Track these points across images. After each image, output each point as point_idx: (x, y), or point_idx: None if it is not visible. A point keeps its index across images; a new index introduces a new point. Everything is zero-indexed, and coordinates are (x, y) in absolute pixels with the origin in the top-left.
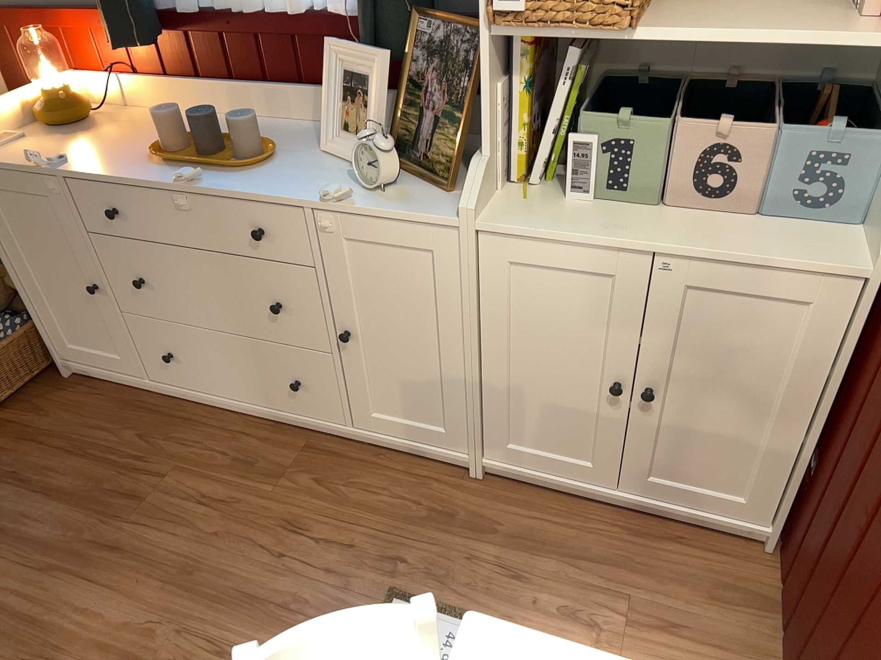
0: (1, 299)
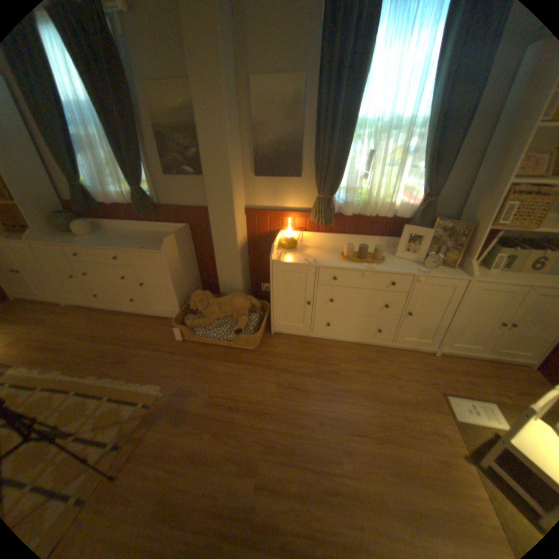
0: (248, 307)
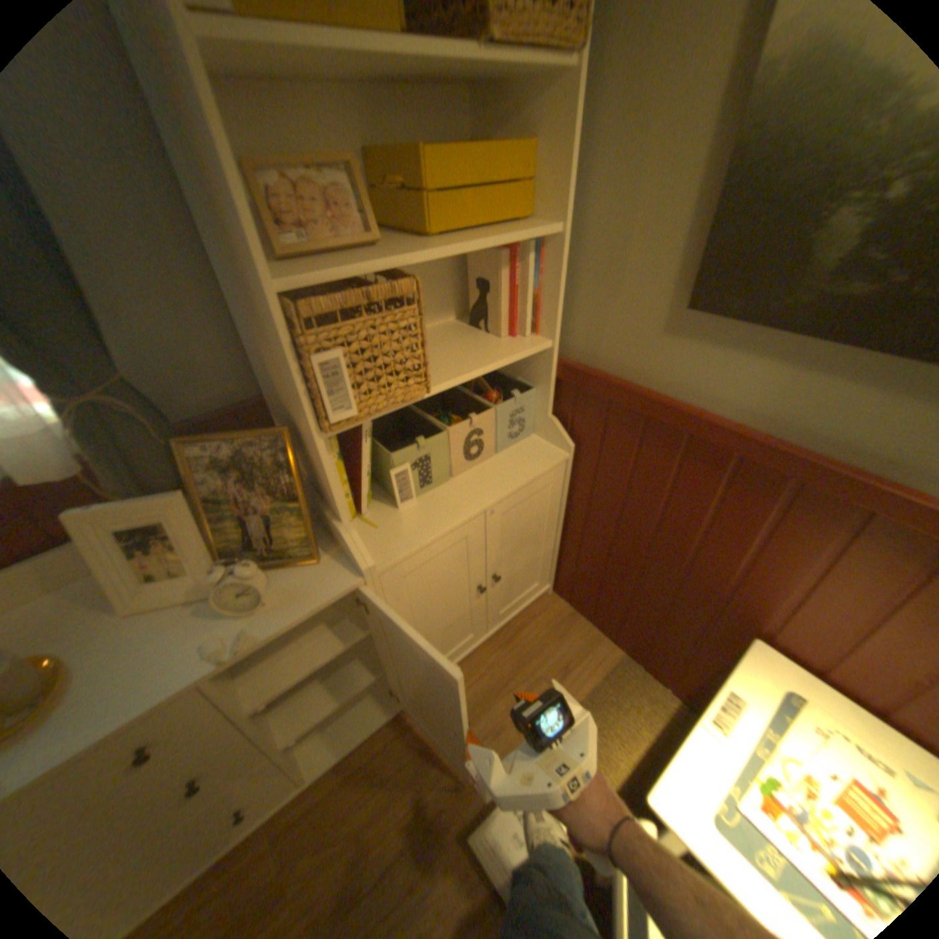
0: None
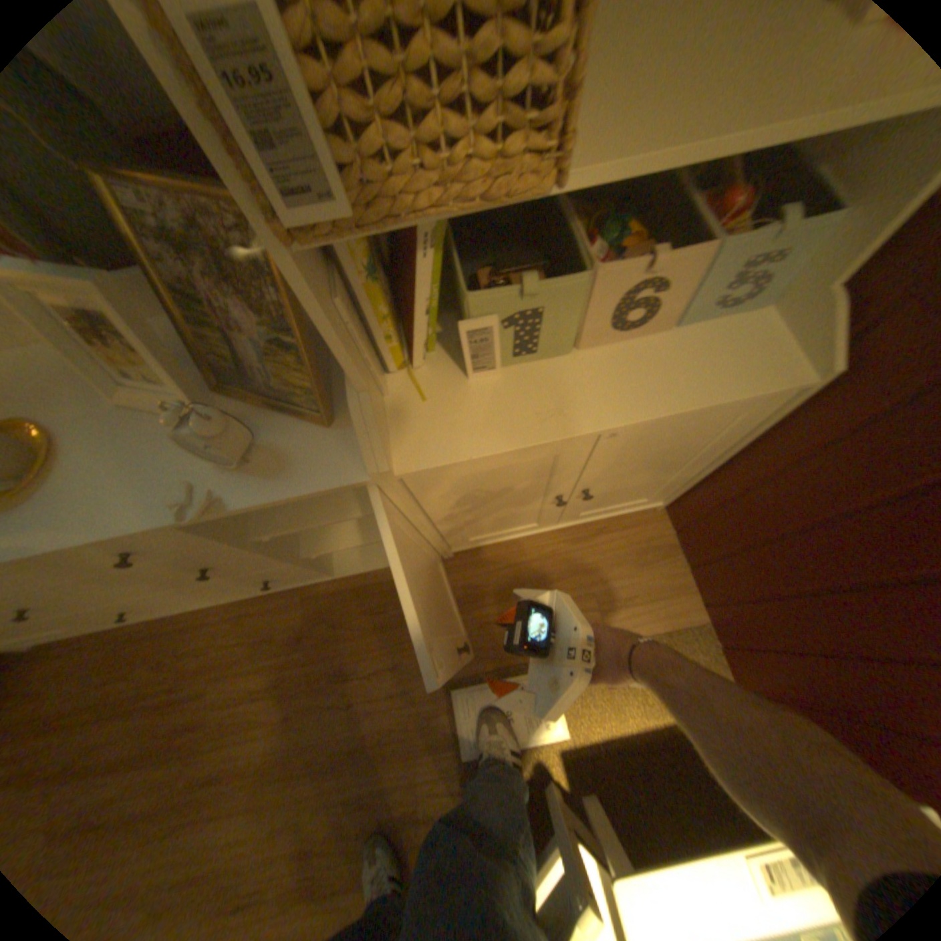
0: None
